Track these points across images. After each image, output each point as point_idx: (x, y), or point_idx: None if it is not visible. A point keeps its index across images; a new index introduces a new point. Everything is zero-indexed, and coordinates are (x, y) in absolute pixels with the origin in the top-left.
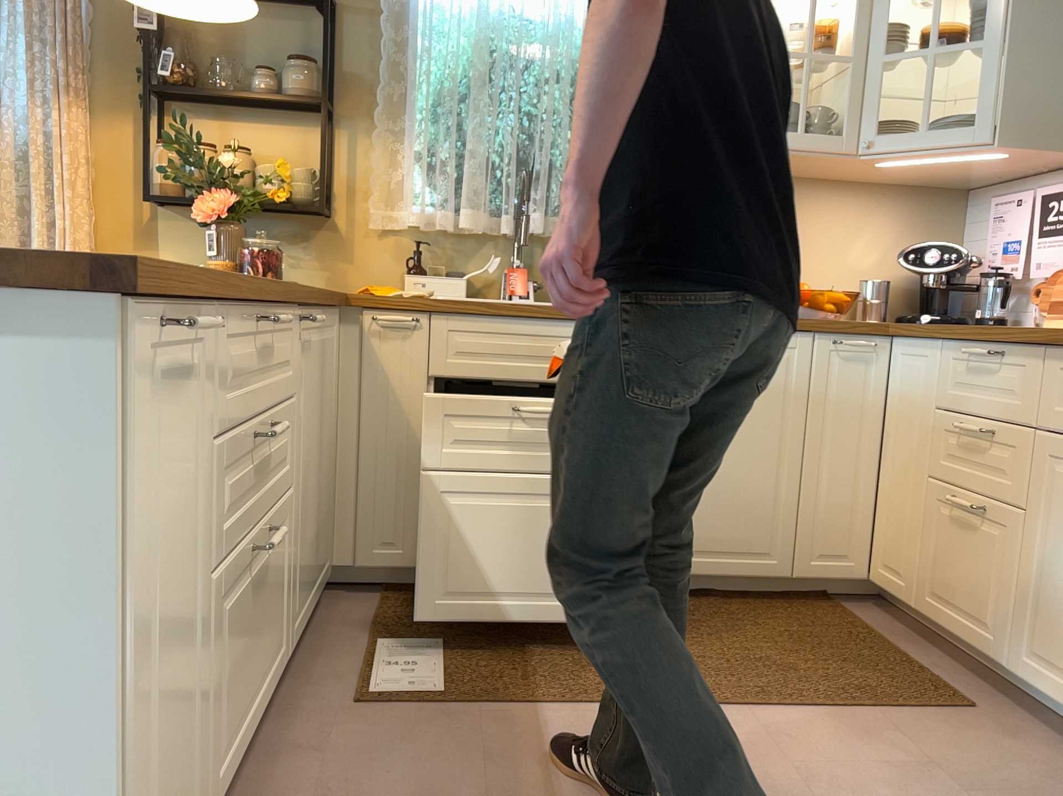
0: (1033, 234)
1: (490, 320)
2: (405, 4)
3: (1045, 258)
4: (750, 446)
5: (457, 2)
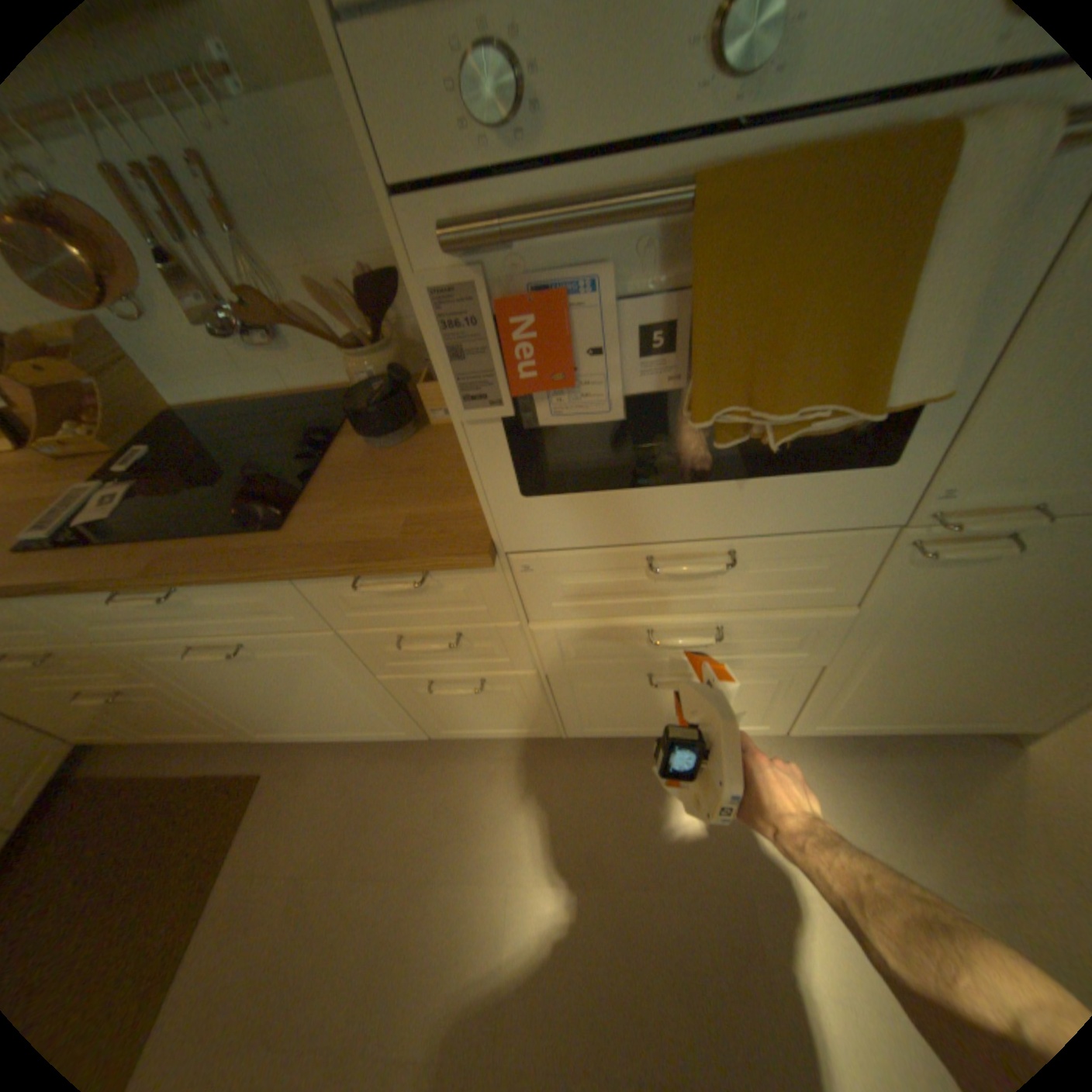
0: None
1: None
2: None
3: None
4: None
5: None
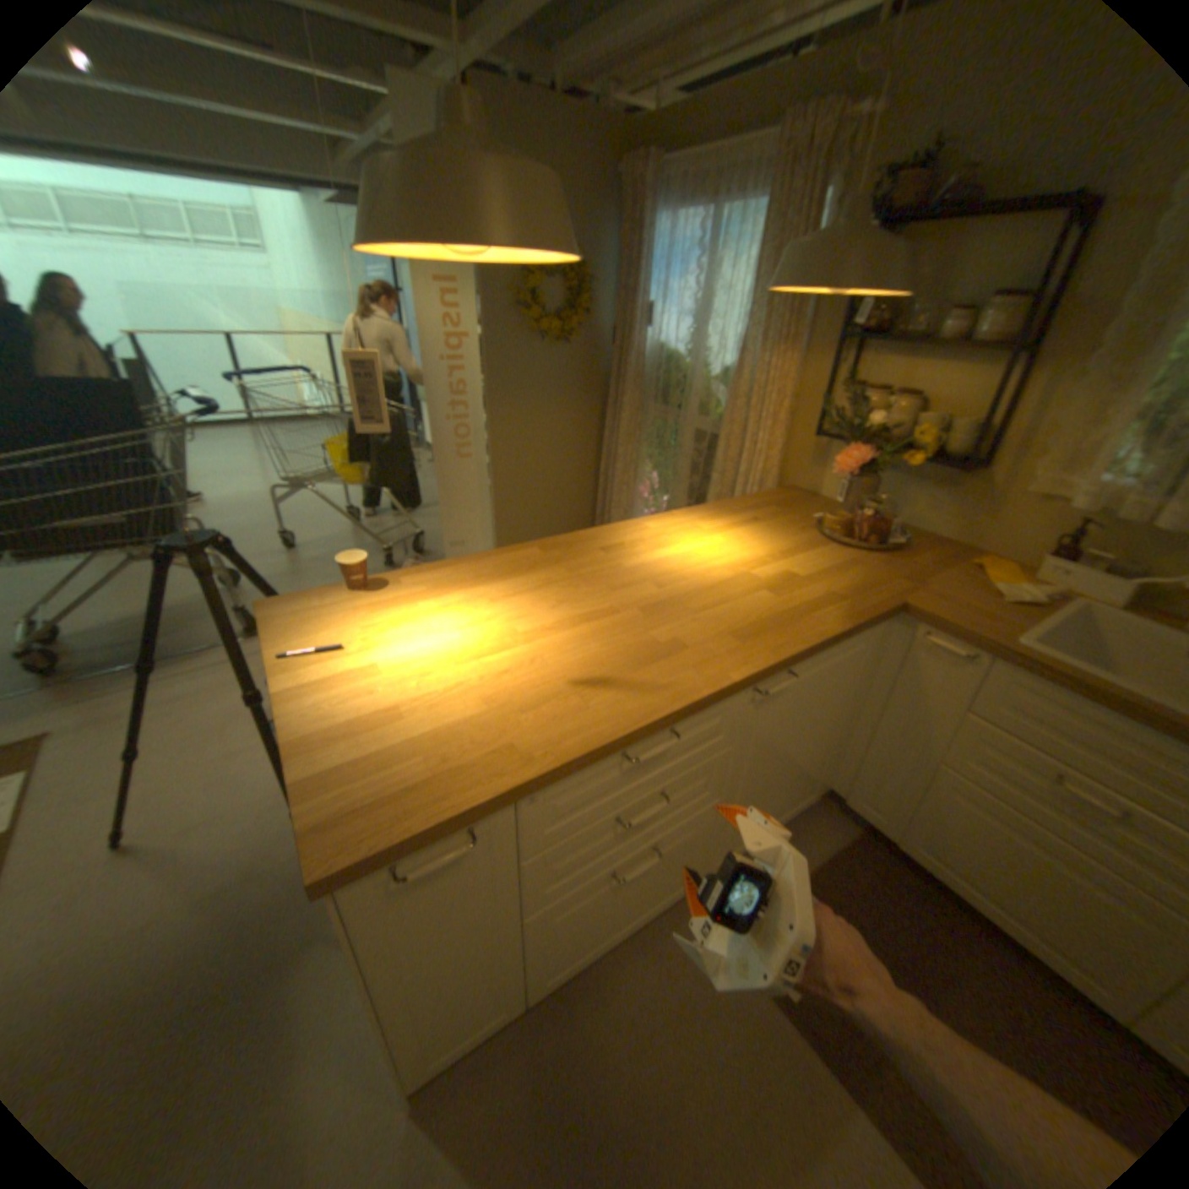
0: None
1: (1079, 699)
2: None
3: None
4: None
5: None
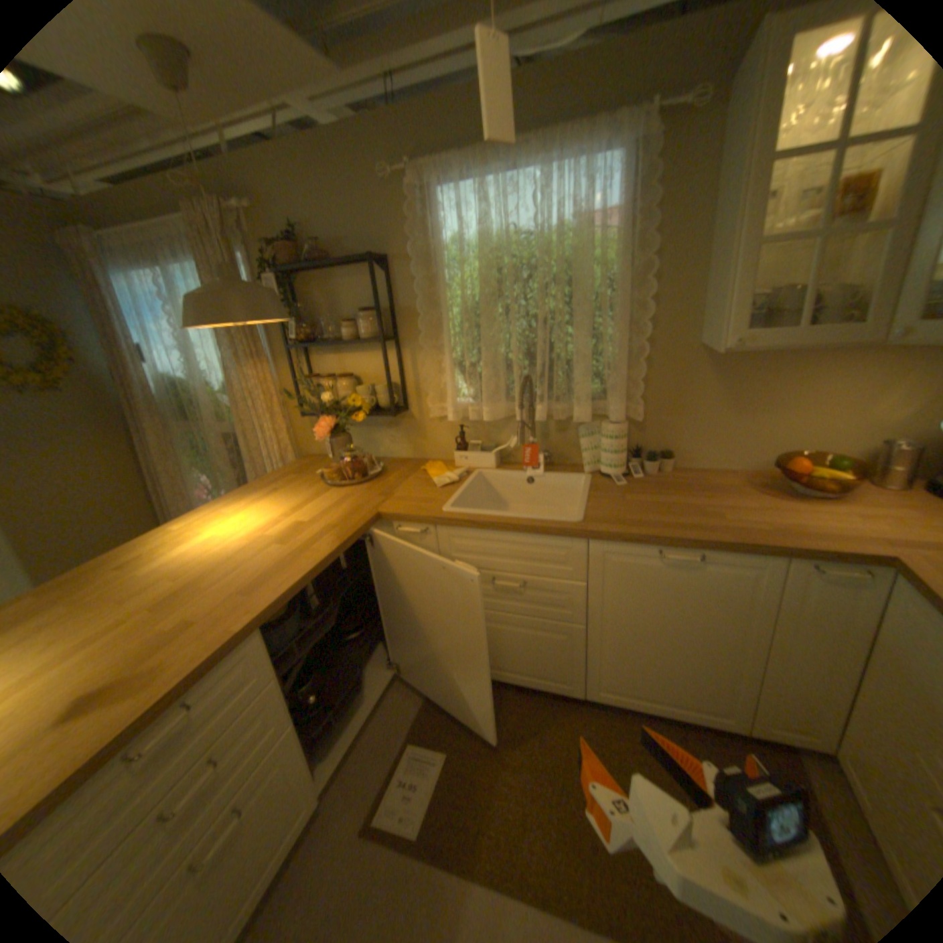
0: None
1: (477, 531)
2: (429, 244)
3: None
4: (709, 640)
5: (461, 236)
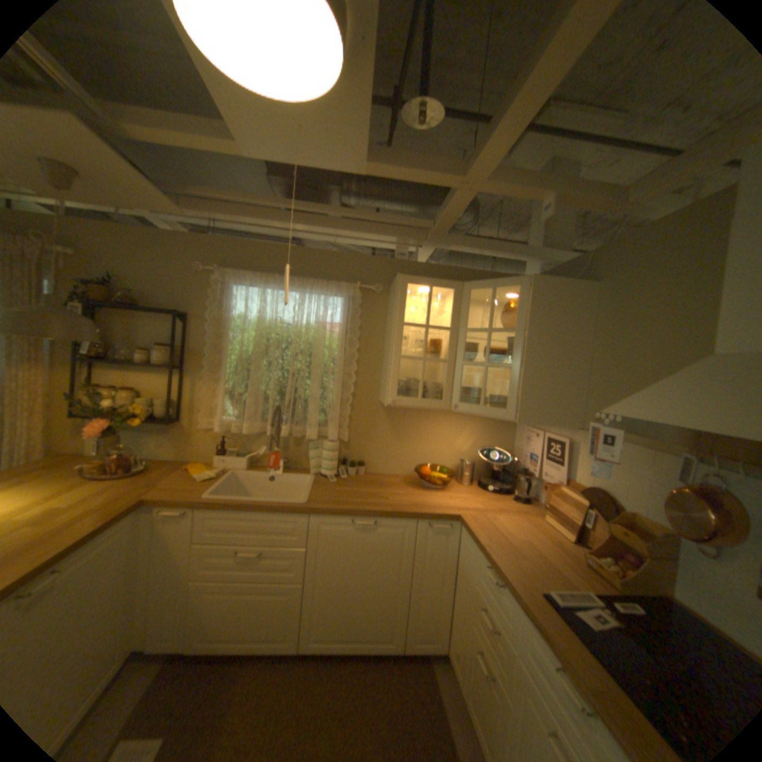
0: (544, 451)
1: (228, 513)
2: (222, 314)
3: (548, 472)
4: (379, 582)
5: (246, 316)
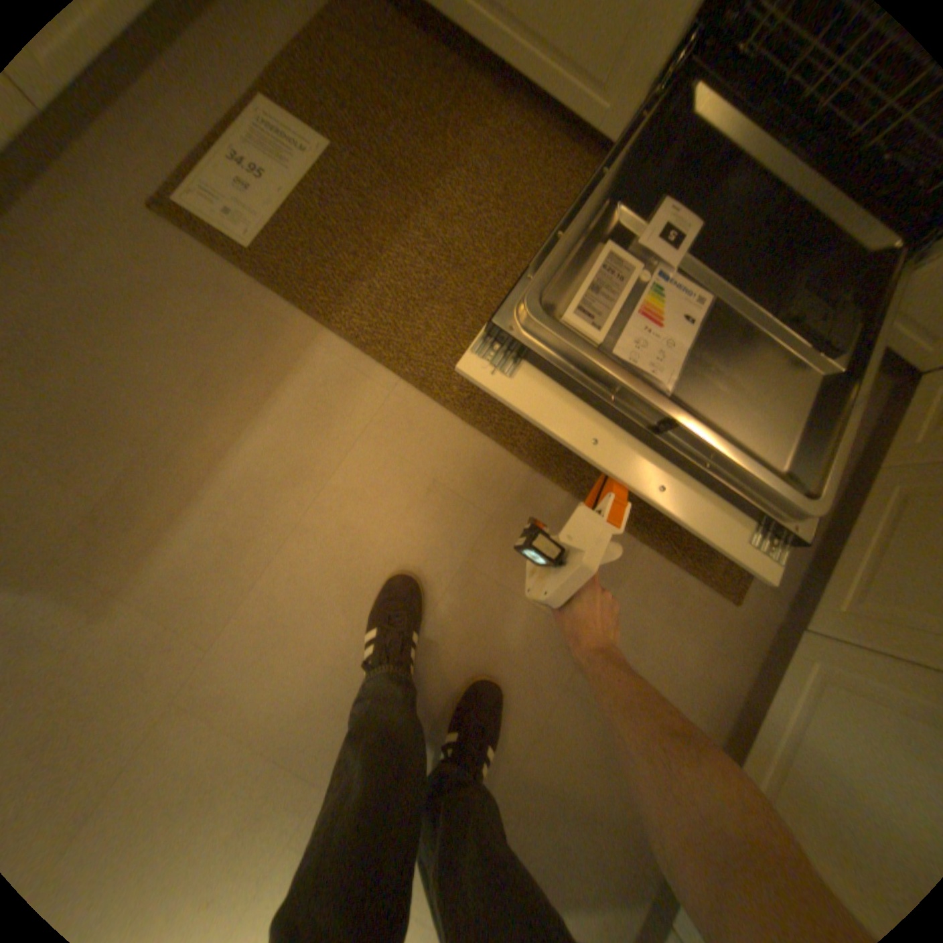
0: None
1: None
2: None
3: None
4: None
5: None
